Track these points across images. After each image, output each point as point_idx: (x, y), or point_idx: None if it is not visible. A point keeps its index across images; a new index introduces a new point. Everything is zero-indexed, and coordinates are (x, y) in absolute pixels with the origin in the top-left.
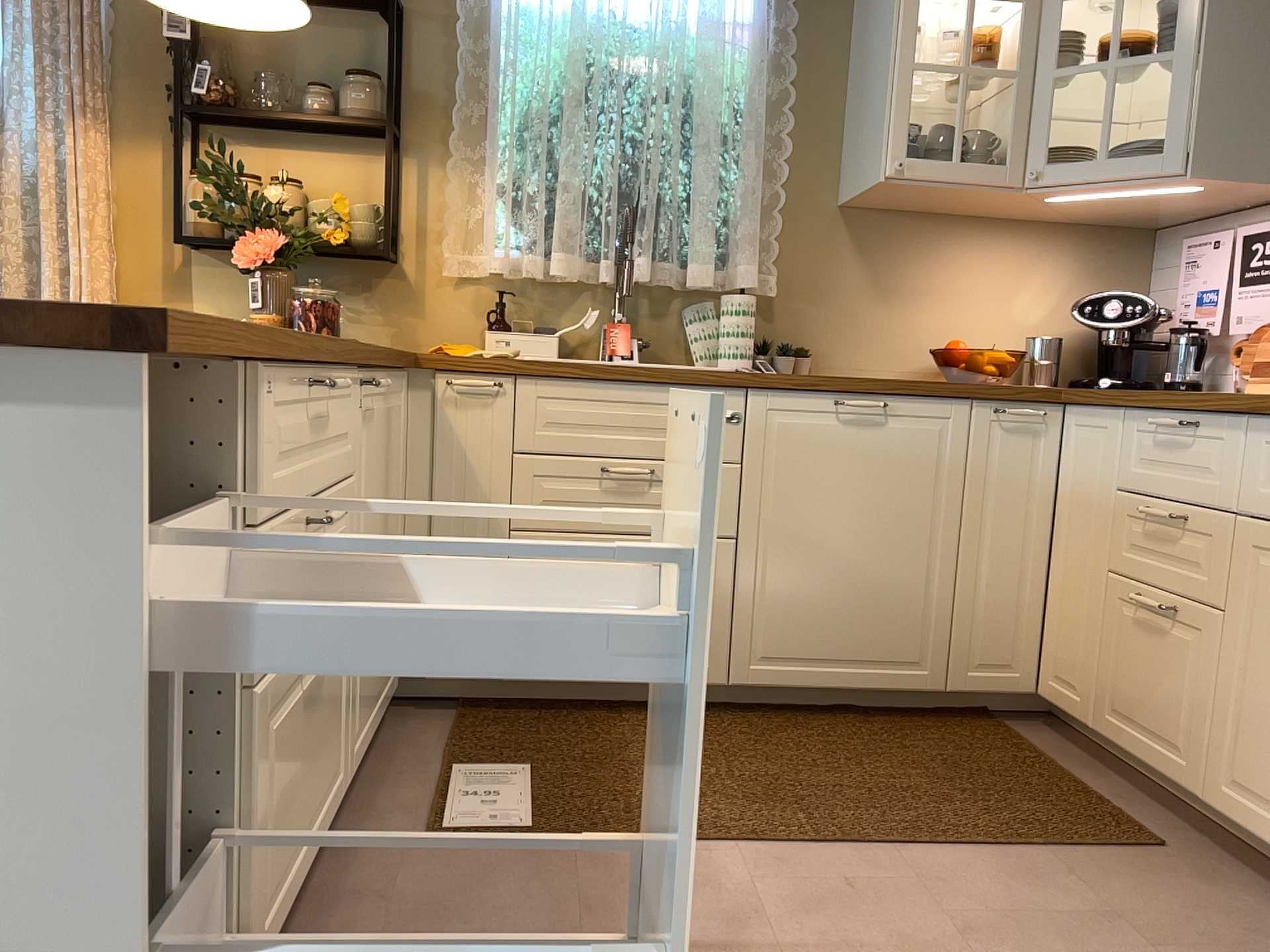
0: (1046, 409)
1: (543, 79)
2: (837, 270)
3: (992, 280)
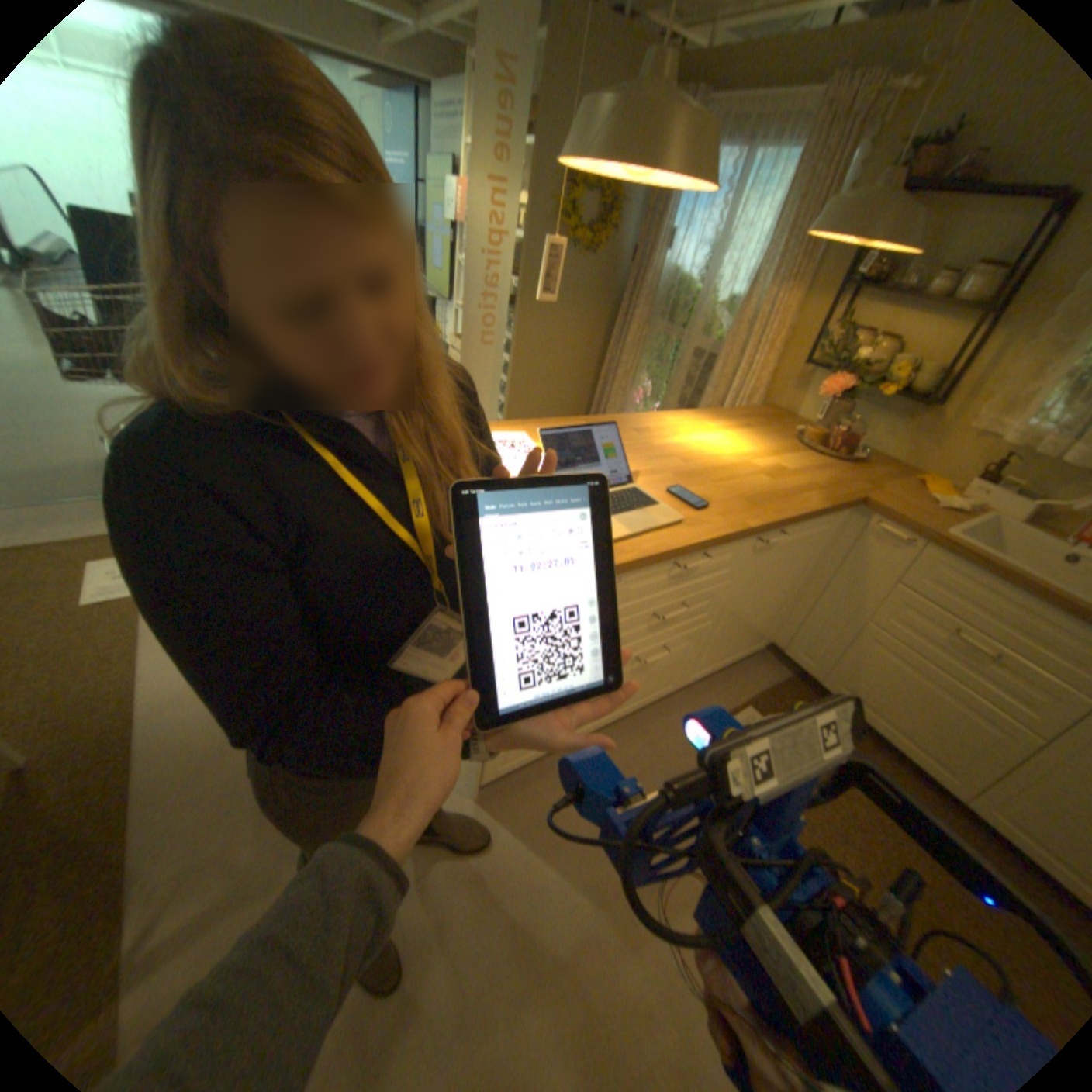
0: None
1: None
2: None
3: None
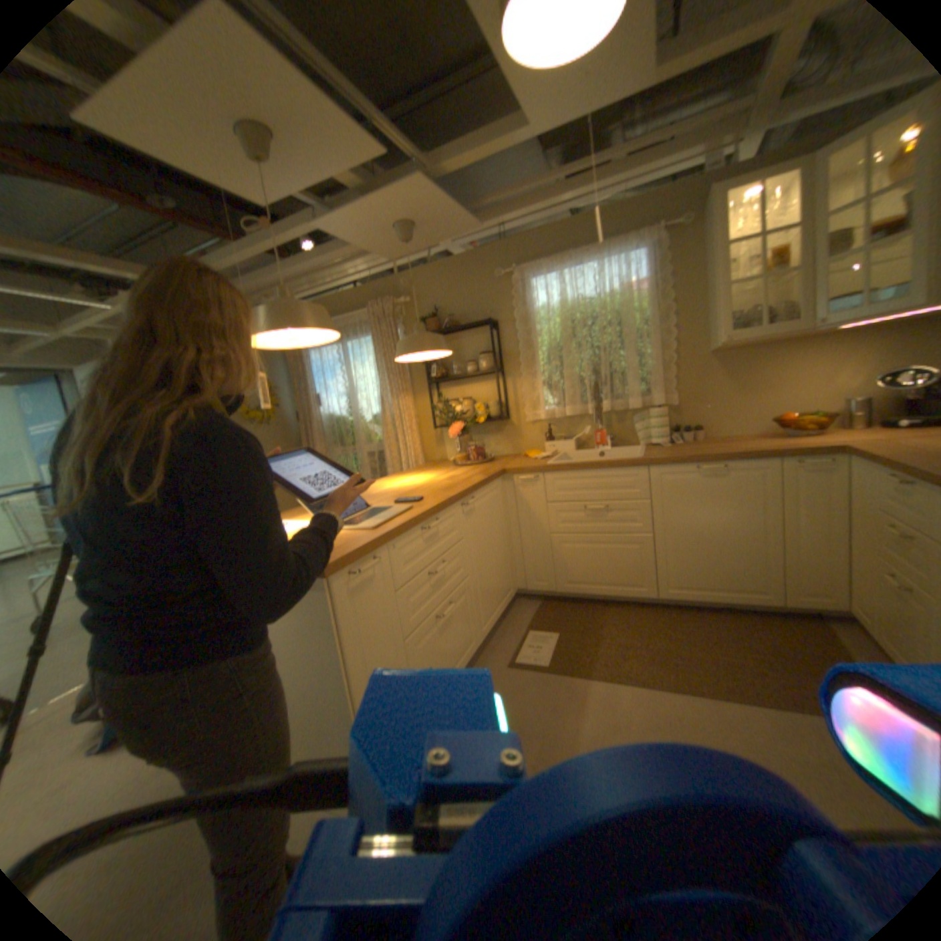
0: (835, 457)
1: (554, 333)
2: (714, 384)
3: (817, 371)
